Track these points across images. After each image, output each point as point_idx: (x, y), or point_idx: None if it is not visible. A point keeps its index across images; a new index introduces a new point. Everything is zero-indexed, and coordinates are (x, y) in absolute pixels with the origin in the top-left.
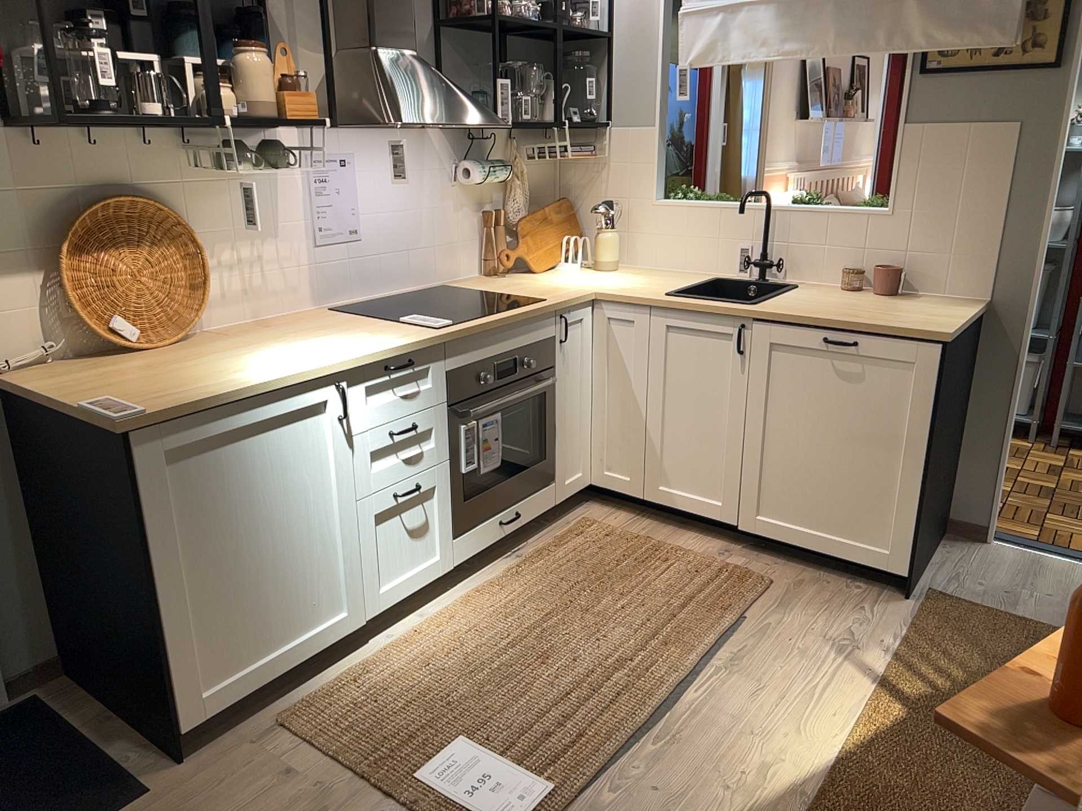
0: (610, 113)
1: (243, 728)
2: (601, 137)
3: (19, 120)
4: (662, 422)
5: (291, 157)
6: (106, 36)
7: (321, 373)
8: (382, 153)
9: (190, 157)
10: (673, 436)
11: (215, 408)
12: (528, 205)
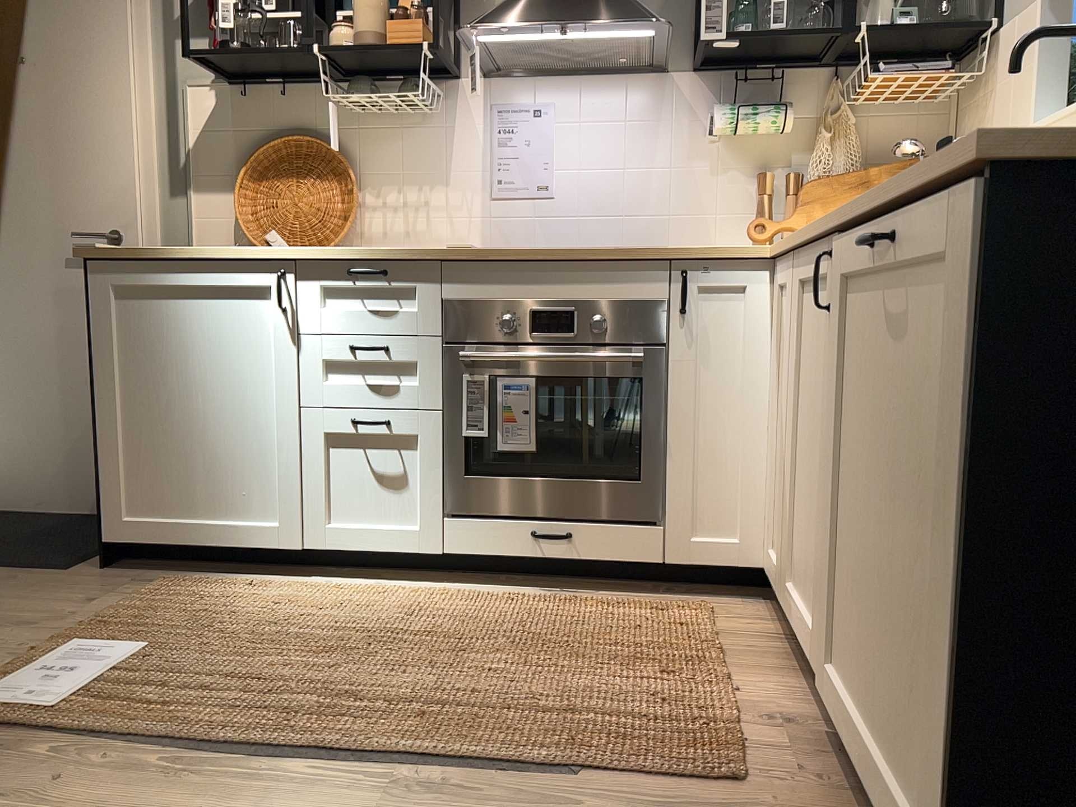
0: (992, 8)
1: (153, 573)
2: (984, 51)
3: (222, 74)
4: (795, 461)
5: (469, 106)
6: (272, 1)
7: (260, 254)
8: (590, 102)
9: (349, 101)
10: (802, 488)
11: (154, 260)
12: (852, 170)
